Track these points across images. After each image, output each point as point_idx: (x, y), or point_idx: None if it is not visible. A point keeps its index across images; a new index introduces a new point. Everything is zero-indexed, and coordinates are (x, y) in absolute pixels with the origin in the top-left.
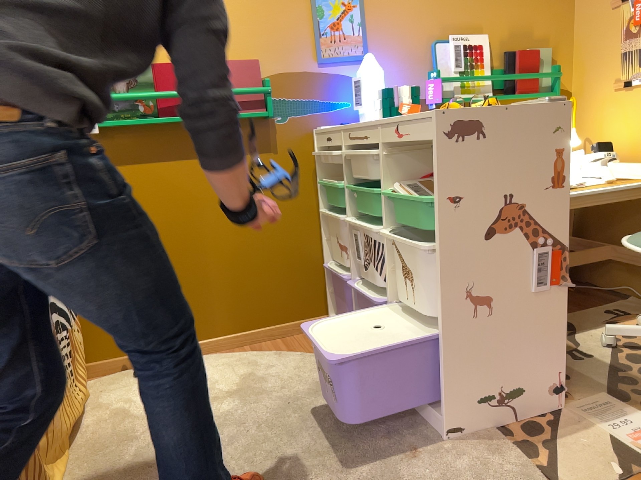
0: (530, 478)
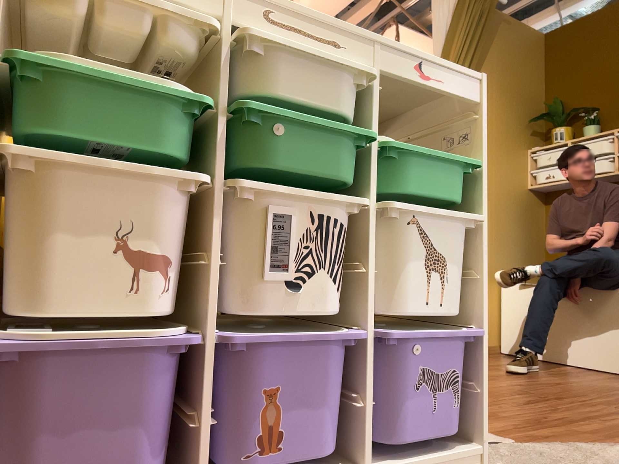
0: (500, 443)
